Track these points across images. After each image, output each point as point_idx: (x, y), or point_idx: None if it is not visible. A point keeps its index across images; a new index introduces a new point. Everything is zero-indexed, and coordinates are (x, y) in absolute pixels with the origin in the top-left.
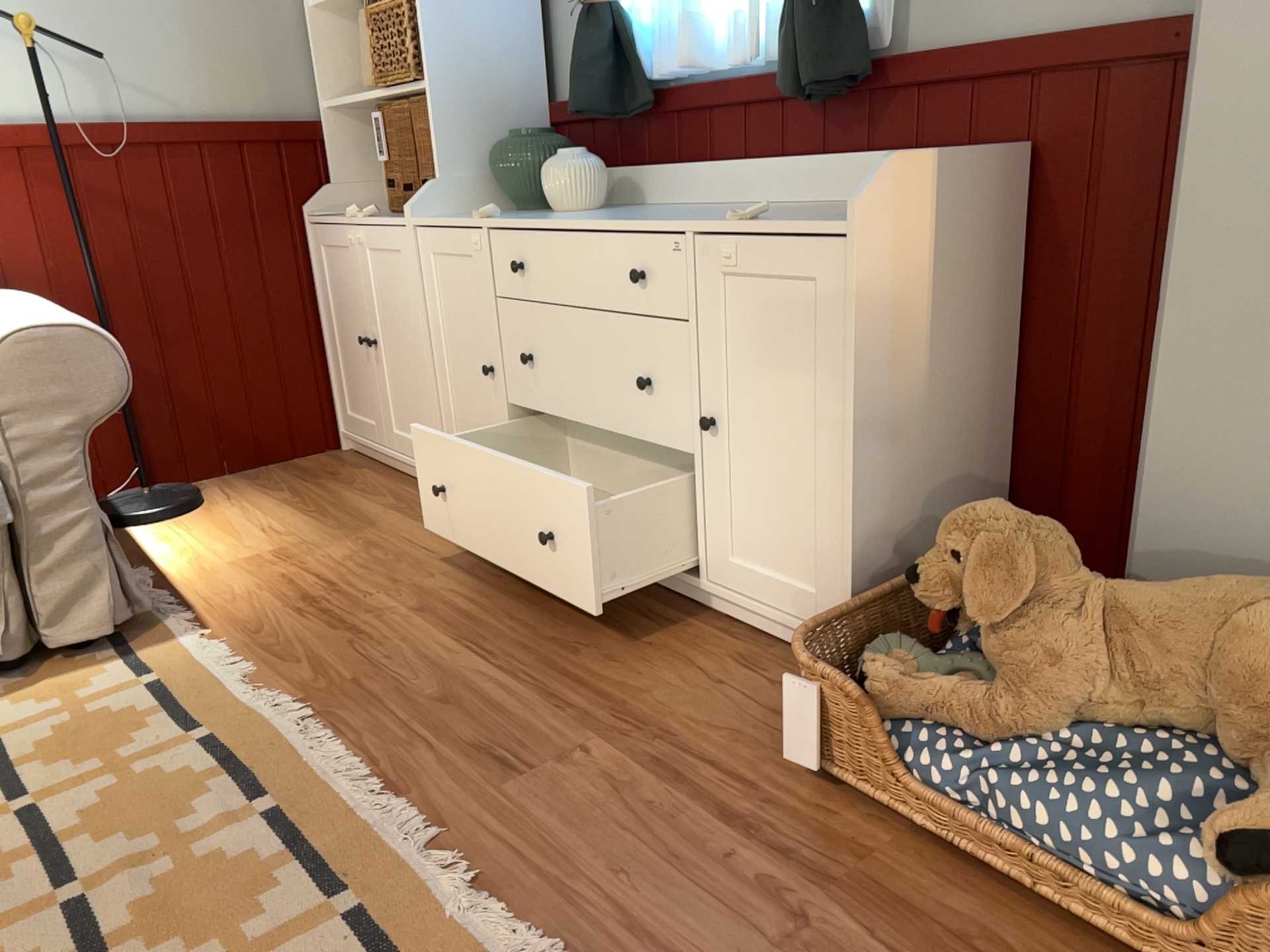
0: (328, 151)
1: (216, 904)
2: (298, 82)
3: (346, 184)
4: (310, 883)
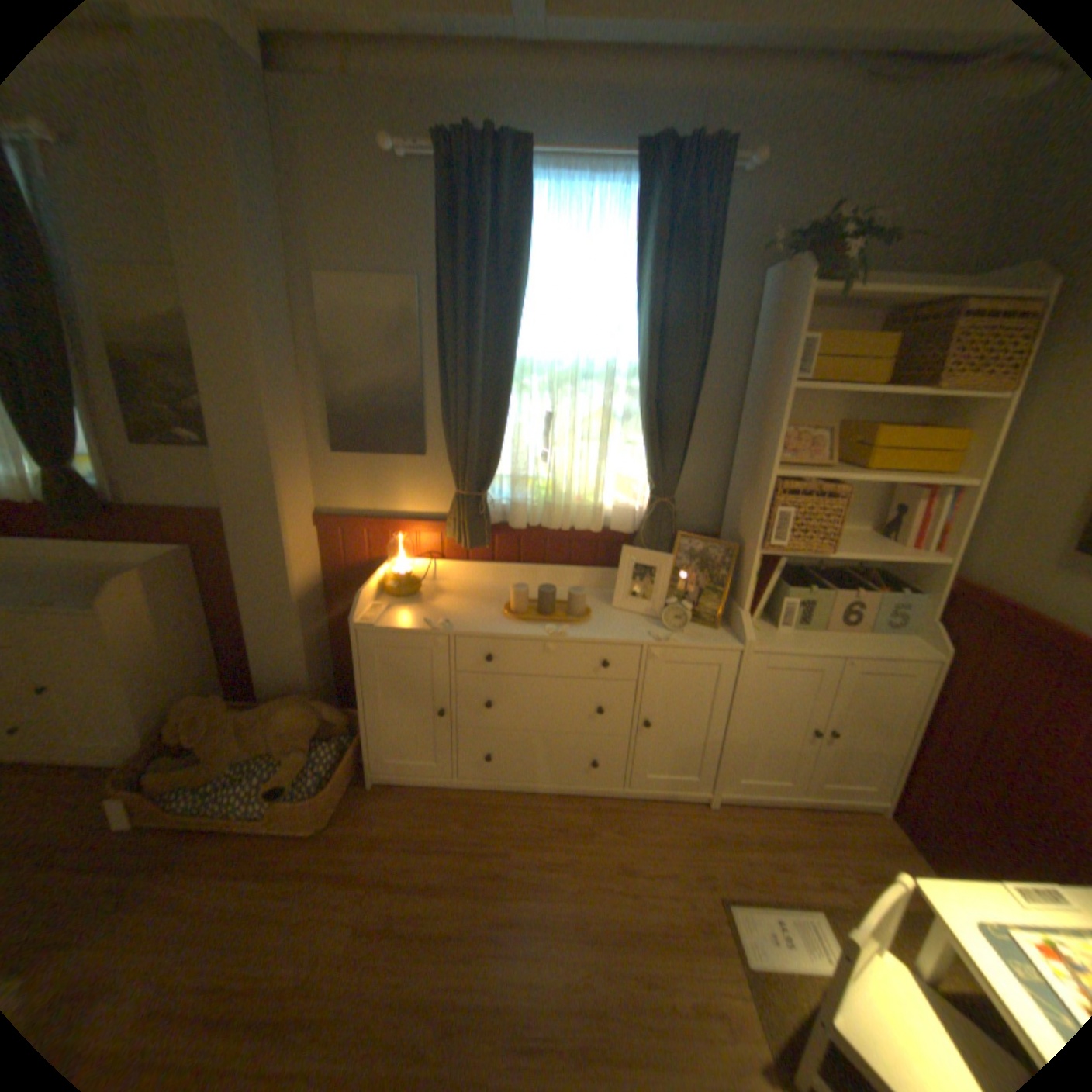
0: None
1: None
2: None
3: None
4: None
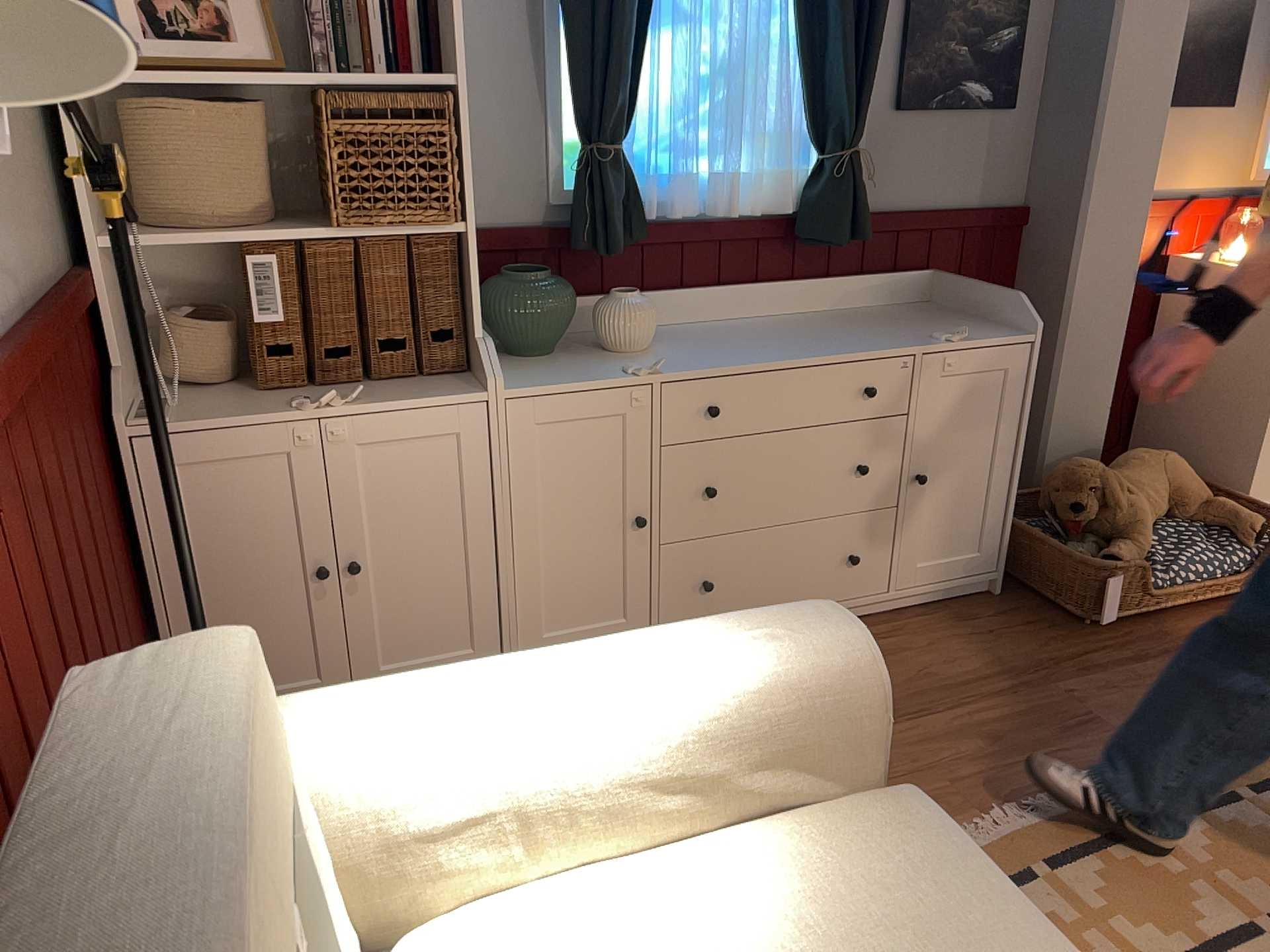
0: (100, 313)
1: (1259, 849)
2: (50, 203)
3: (125, 359)
4: (1228, 807)
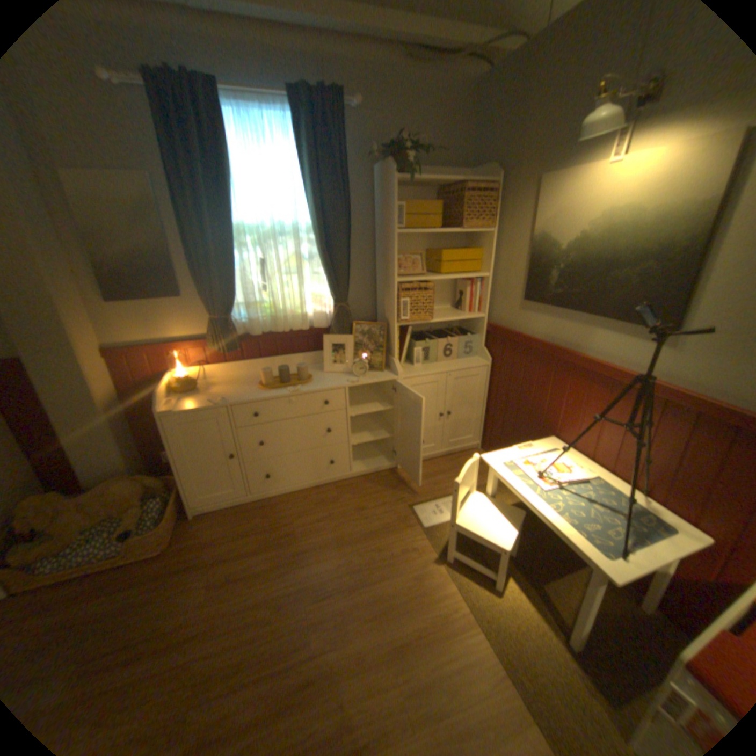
0: None
1: None
2: None
3: None
4: None
